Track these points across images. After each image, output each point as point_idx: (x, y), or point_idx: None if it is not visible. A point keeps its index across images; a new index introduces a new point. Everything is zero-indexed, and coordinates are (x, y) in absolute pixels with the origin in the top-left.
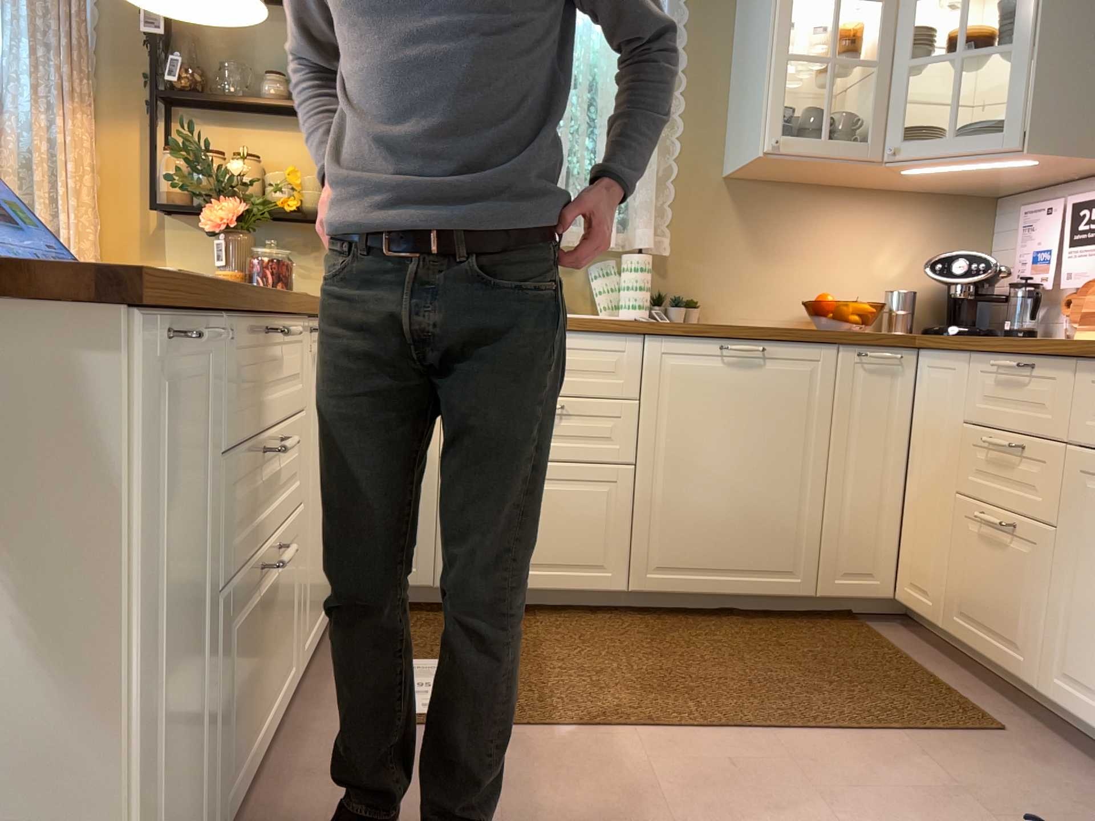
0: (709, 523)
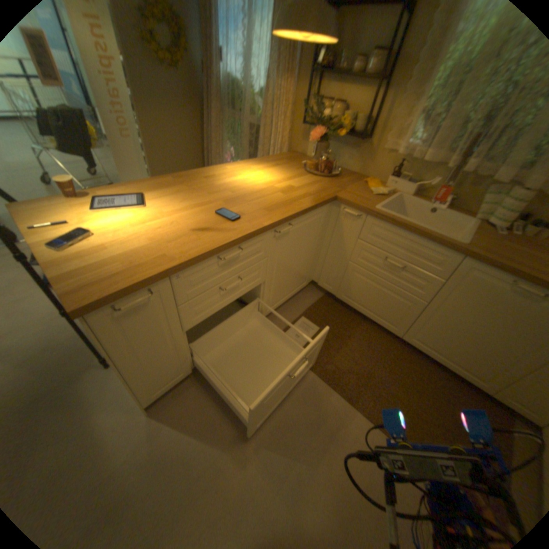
0: (453, 342)
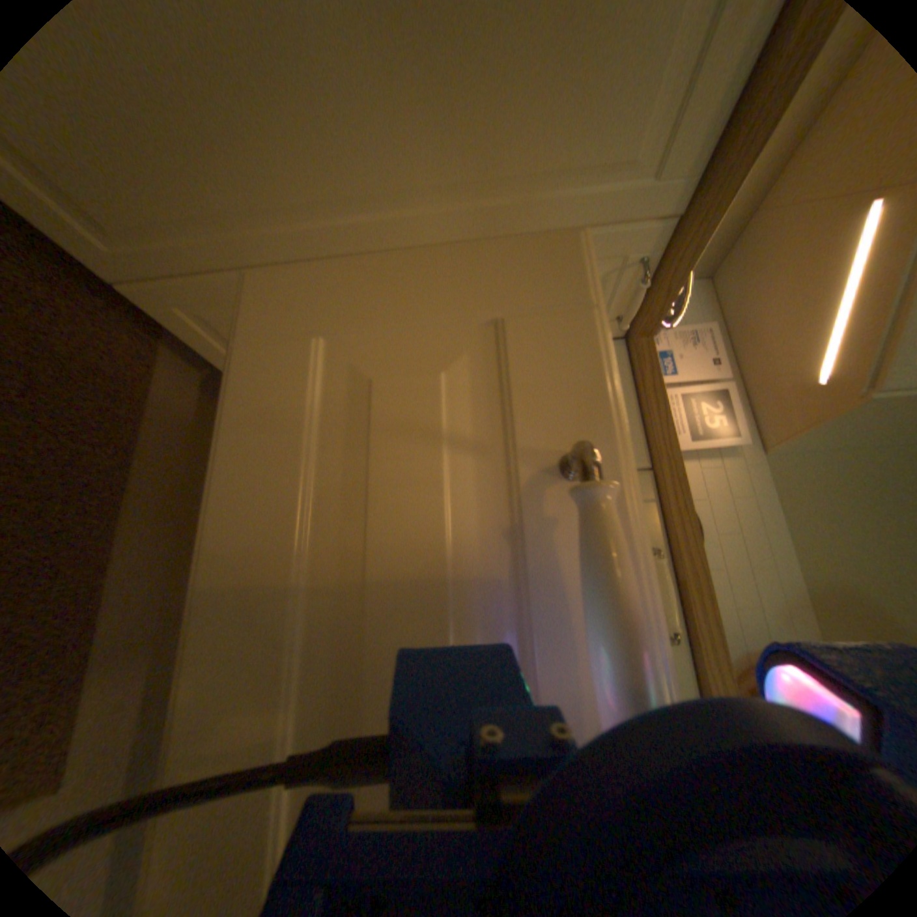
0: None
